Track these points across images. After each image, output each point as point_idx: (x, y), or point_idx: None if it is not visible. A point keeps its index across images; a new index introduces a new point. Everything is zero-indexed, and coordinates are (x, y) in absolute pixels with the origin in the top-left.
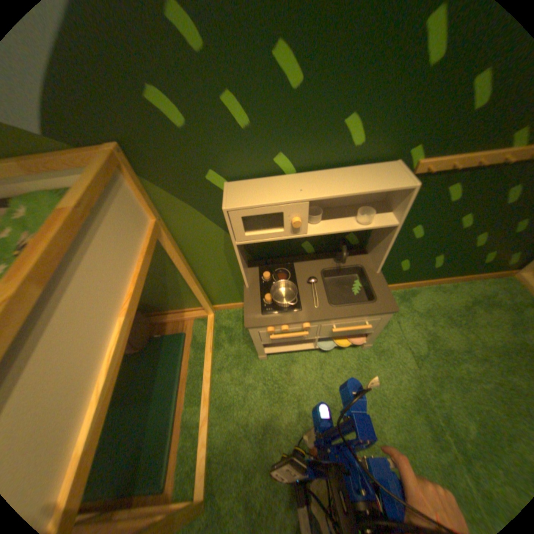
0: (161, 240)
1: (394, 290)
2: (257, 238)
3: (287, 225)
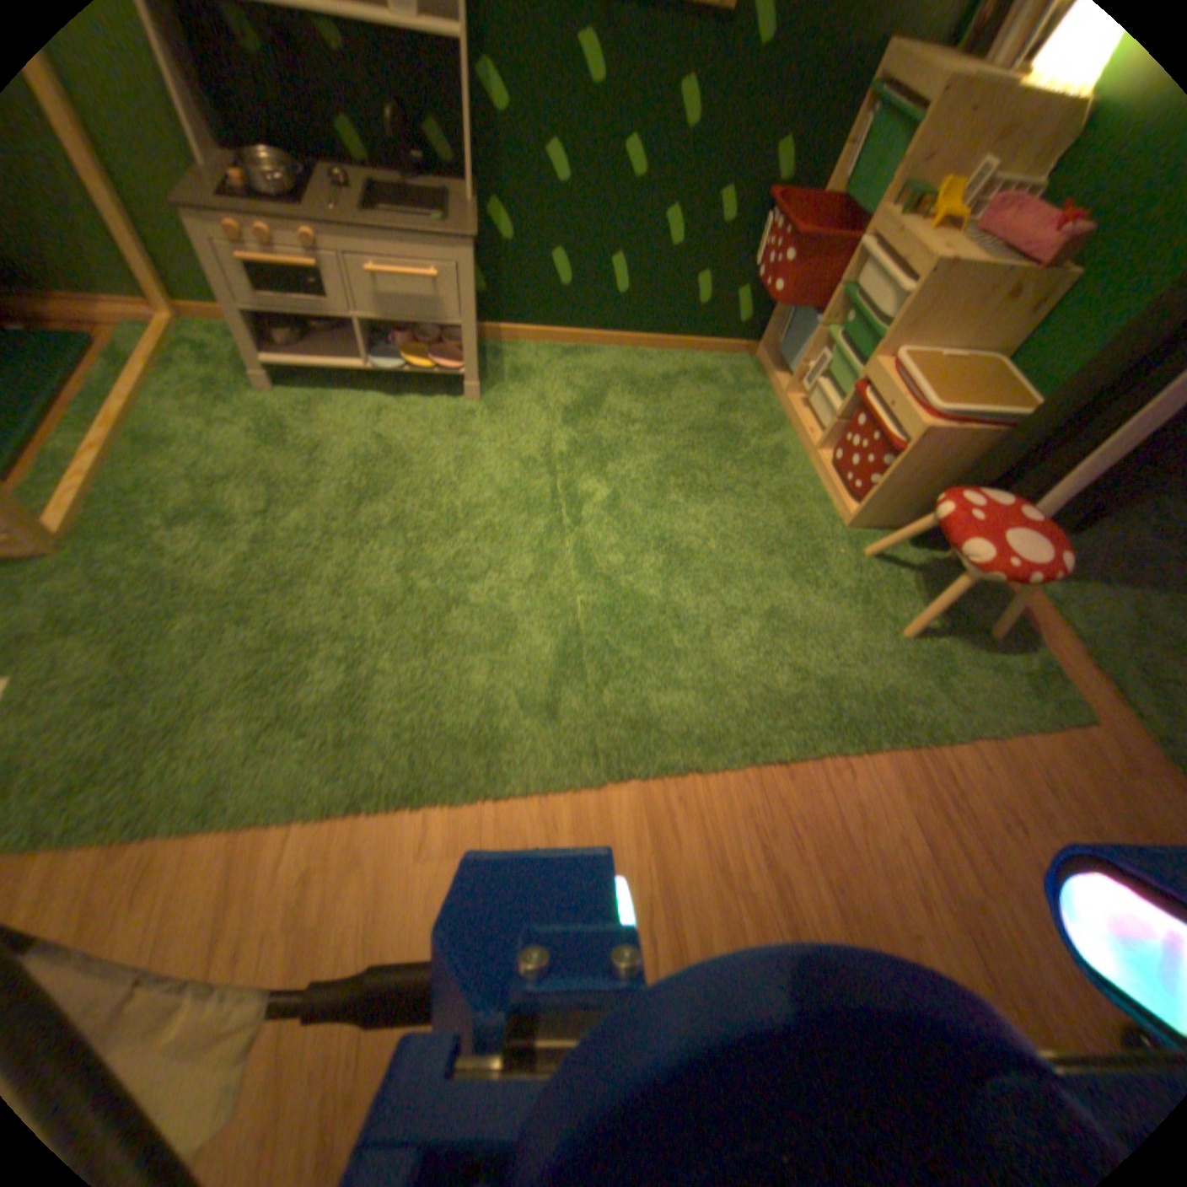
0: None
1: (555, 337)
2: None
3: None
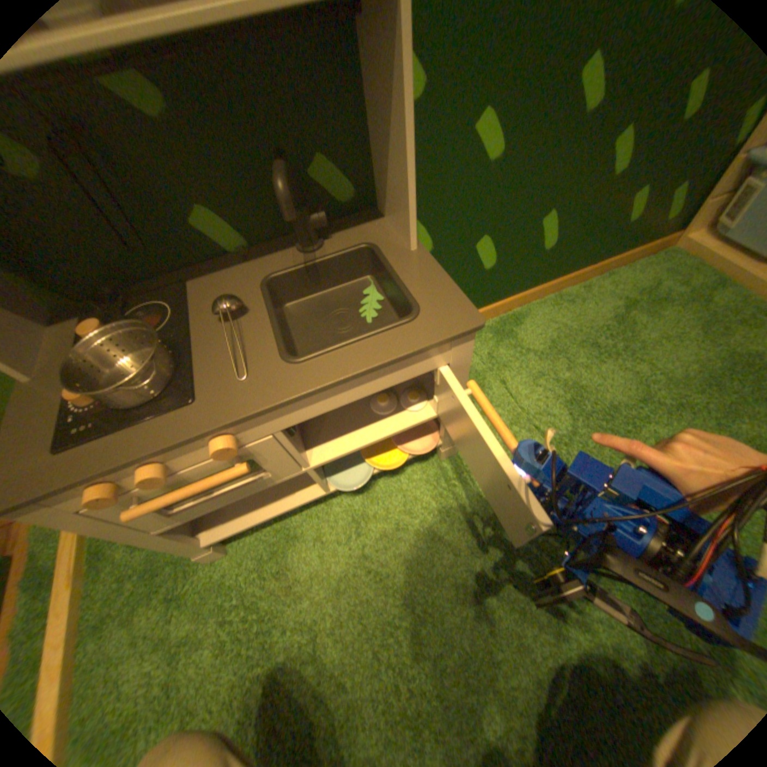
0: None
1: None
2: None
3: None
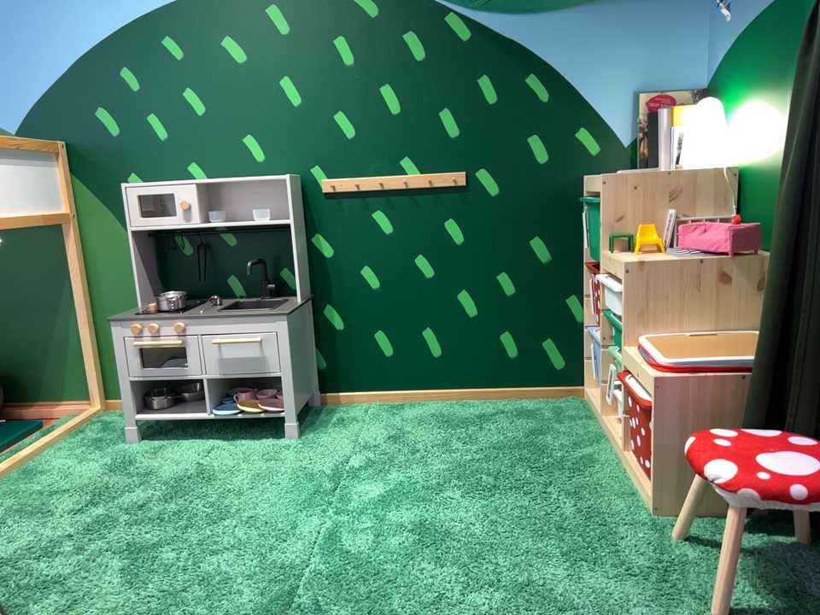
0: (65, 242)
1: (388, 401)
2: (150, 224)
3: (177, 210)
